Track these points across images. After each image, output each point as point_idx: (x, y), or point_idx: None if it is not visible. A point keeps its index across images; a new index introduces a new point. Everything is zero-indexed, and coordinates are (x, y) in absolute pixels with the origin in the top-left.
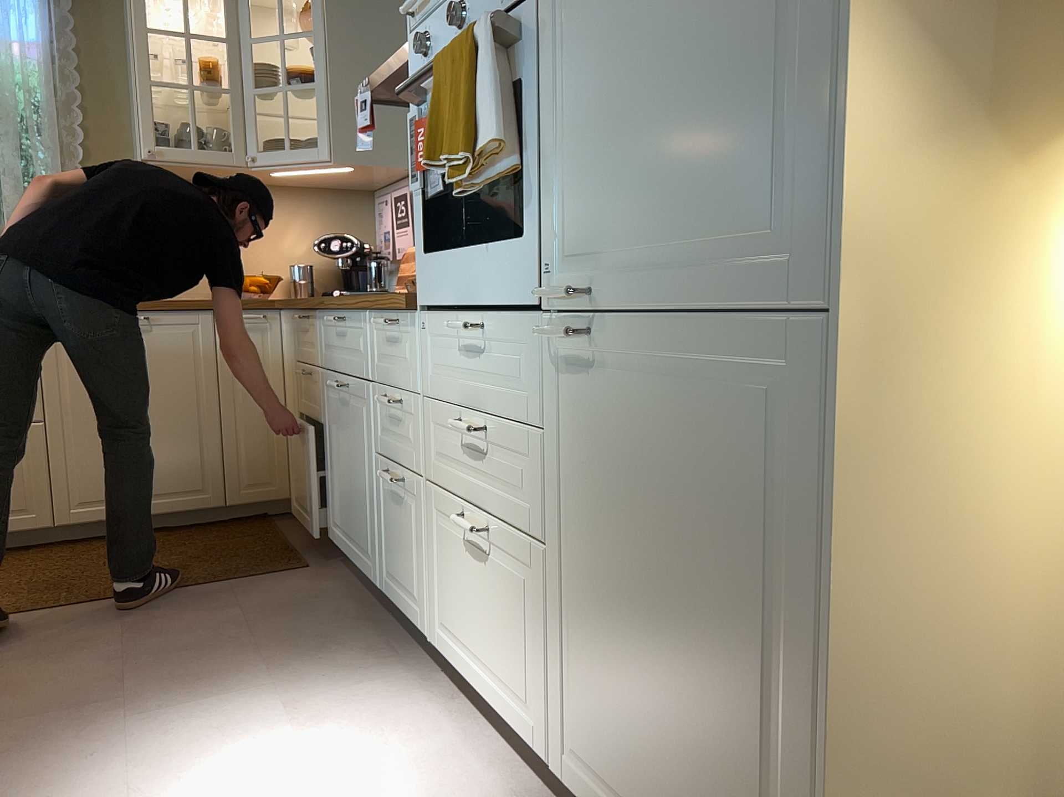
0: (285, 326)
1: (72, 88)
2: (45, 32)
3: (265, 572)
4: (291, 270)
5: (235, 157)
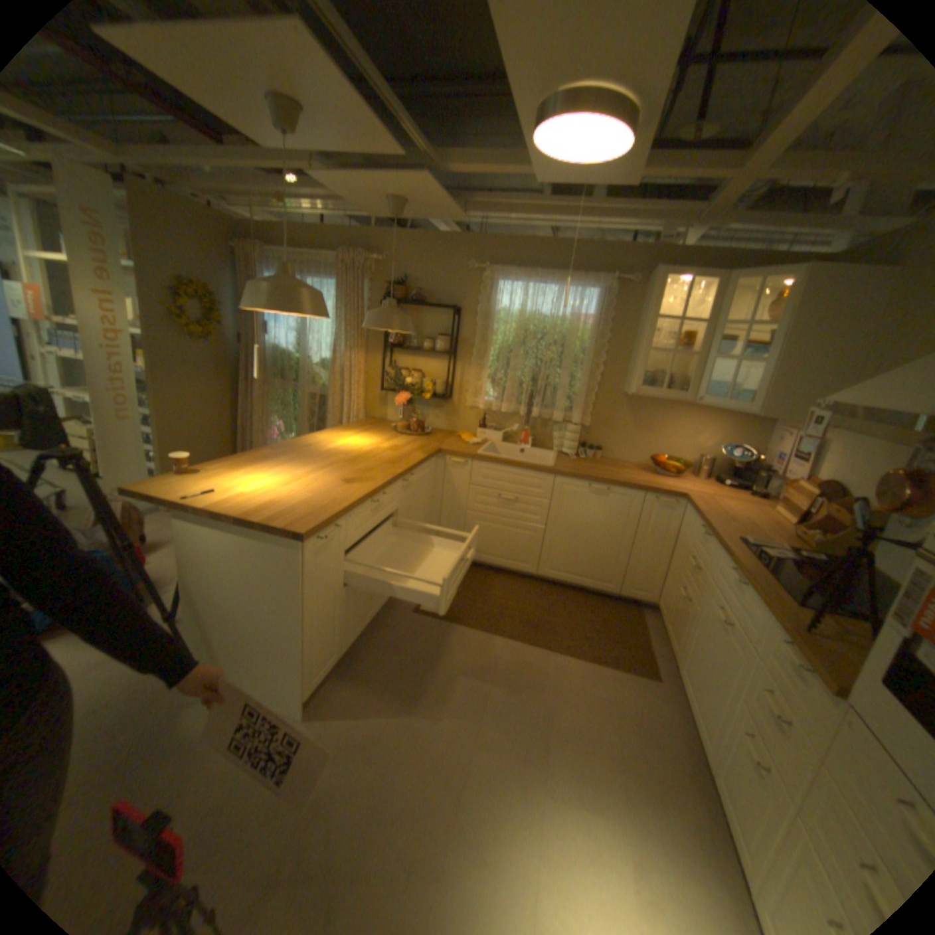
0: (688, 513)
1: (604, 342)
2: (599, 311)
3: (634, 672)
4: (700, 459)
5: (688, 396)
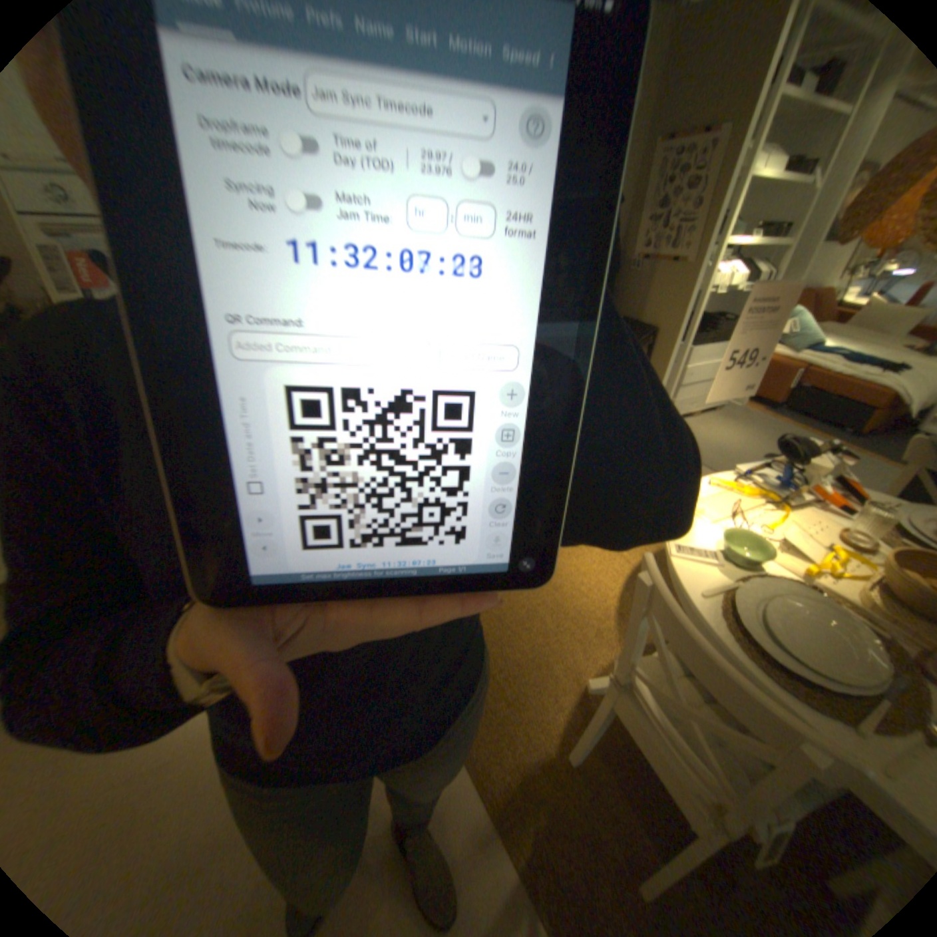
0: None
1: None
2: None
3: None
4: None
5: None
